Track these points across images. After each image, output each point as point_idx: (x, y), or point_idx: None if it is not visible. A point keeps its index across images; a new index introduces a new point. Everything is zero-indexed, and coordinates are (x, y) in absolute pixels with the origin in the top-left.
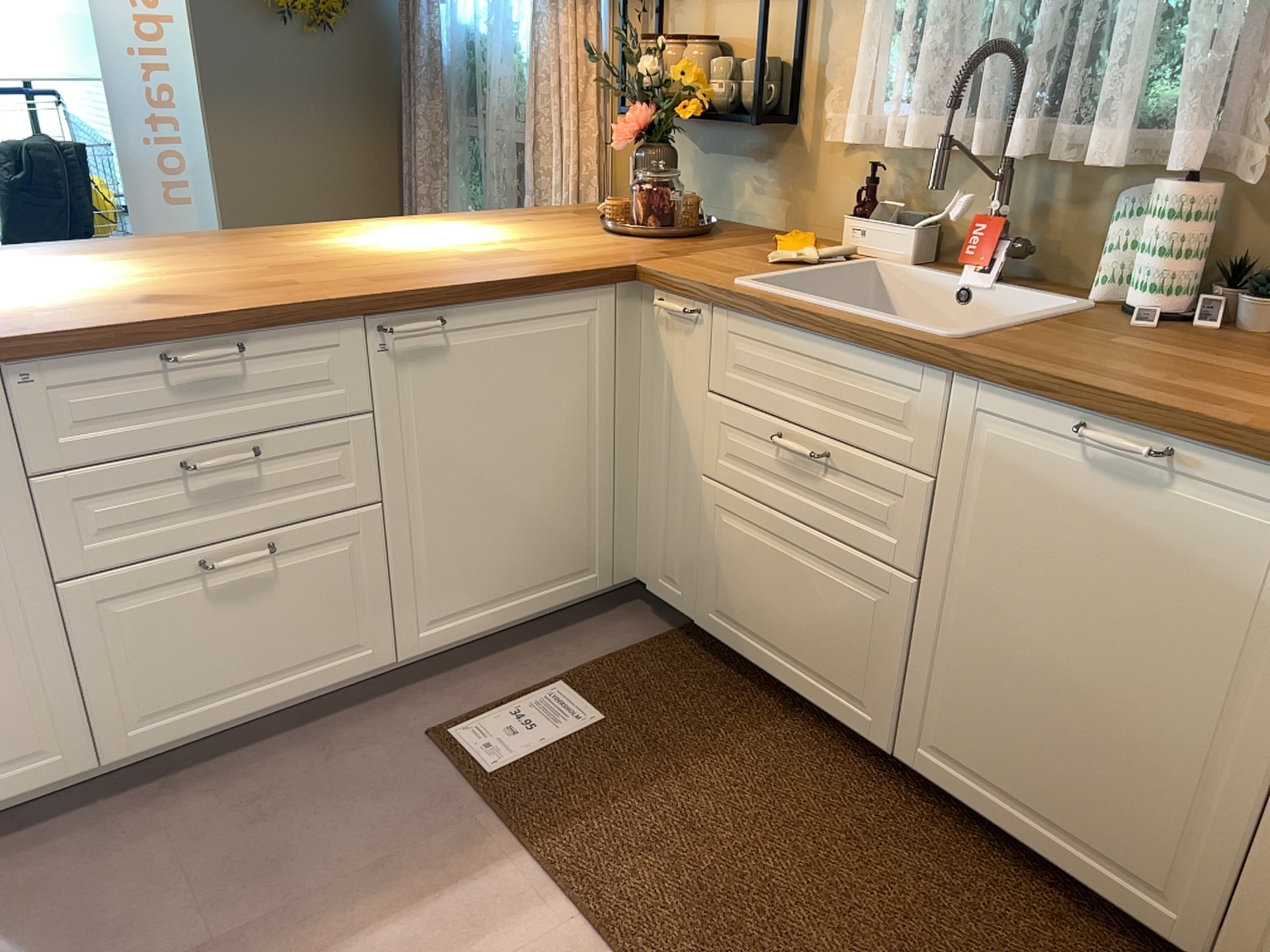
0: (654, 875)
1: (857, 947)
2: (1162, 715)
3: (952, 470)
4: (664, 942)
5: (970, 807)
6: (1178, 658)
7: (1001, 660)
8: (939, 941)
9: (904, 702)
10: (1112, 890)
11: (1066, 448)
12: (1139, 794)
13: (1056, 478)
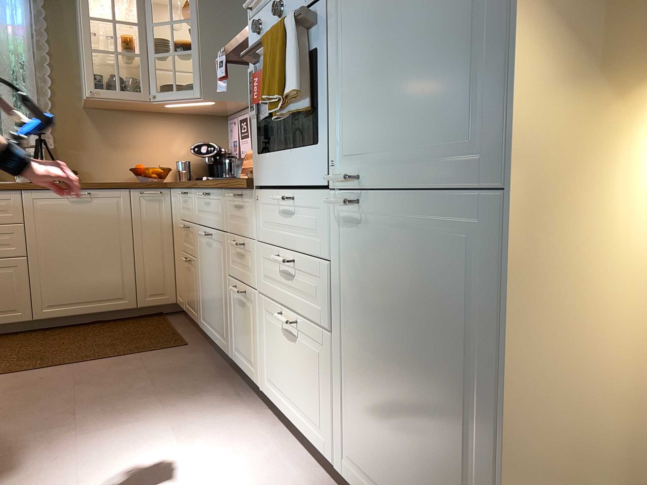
0: (4, 365)
1: (73, 345)
2: (108, 254)
3: (30, 218)
4: (31, 365)
5: (66, 316)
6: (107, 238)
7: (63, 265)
8: (87, 337)
9: (32, 300)
10: (112, 306)
11: (63, 200)
12: (109, 277)
13: (63, 209)
